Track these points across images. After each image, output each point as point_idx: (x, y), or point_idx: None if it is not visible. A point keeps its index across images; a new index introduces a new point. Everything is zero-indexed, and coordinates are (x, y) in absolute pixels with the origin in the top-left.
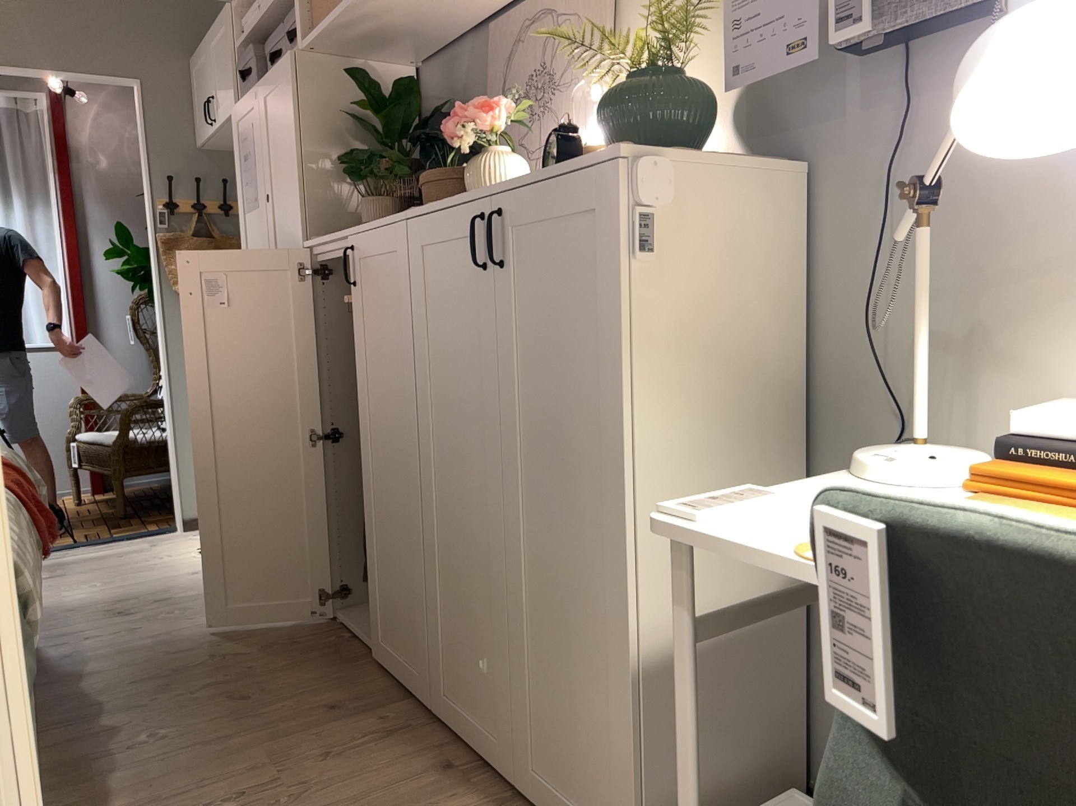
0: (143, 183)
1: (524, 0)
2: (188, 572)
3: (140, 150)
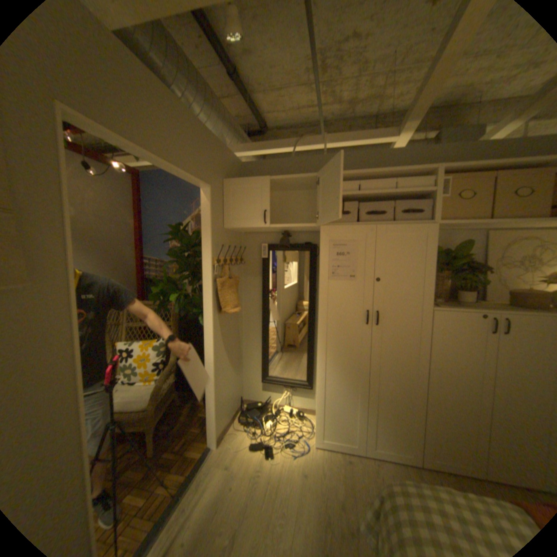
0: (203, 247)
1: (511, 229)
2: (301, 478)
3: (202, 227)
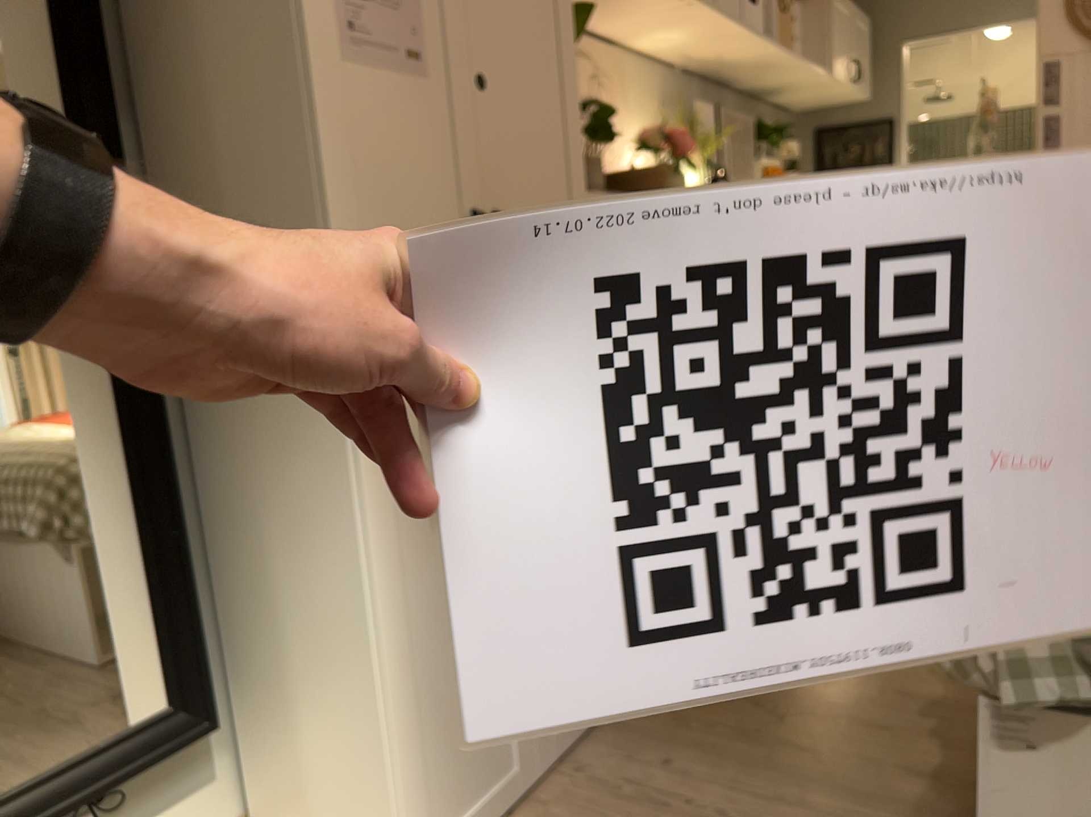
0: None
1: None
2: None
3: None
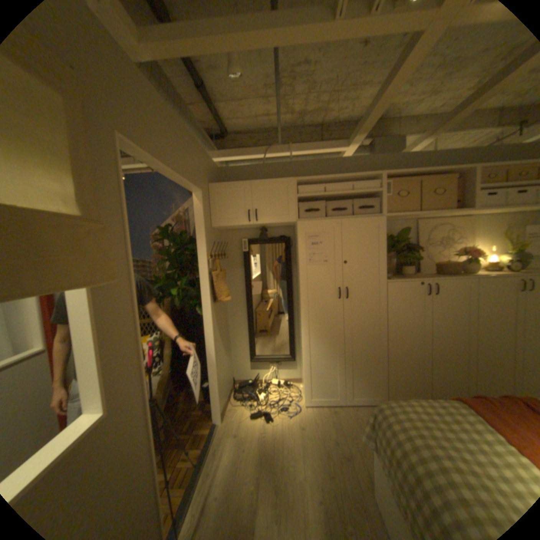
0: (198, 245)
1: (432, 218)
2: (299, 431)
3: (196, 227)
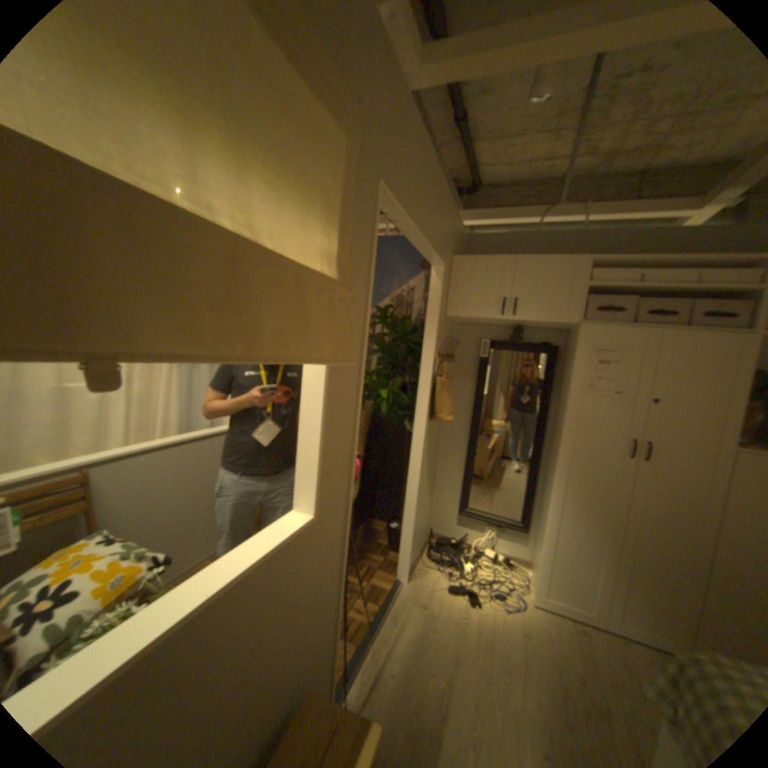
0: (426, 338)
1: None
2: (522, 639)
3: (429, 314)
